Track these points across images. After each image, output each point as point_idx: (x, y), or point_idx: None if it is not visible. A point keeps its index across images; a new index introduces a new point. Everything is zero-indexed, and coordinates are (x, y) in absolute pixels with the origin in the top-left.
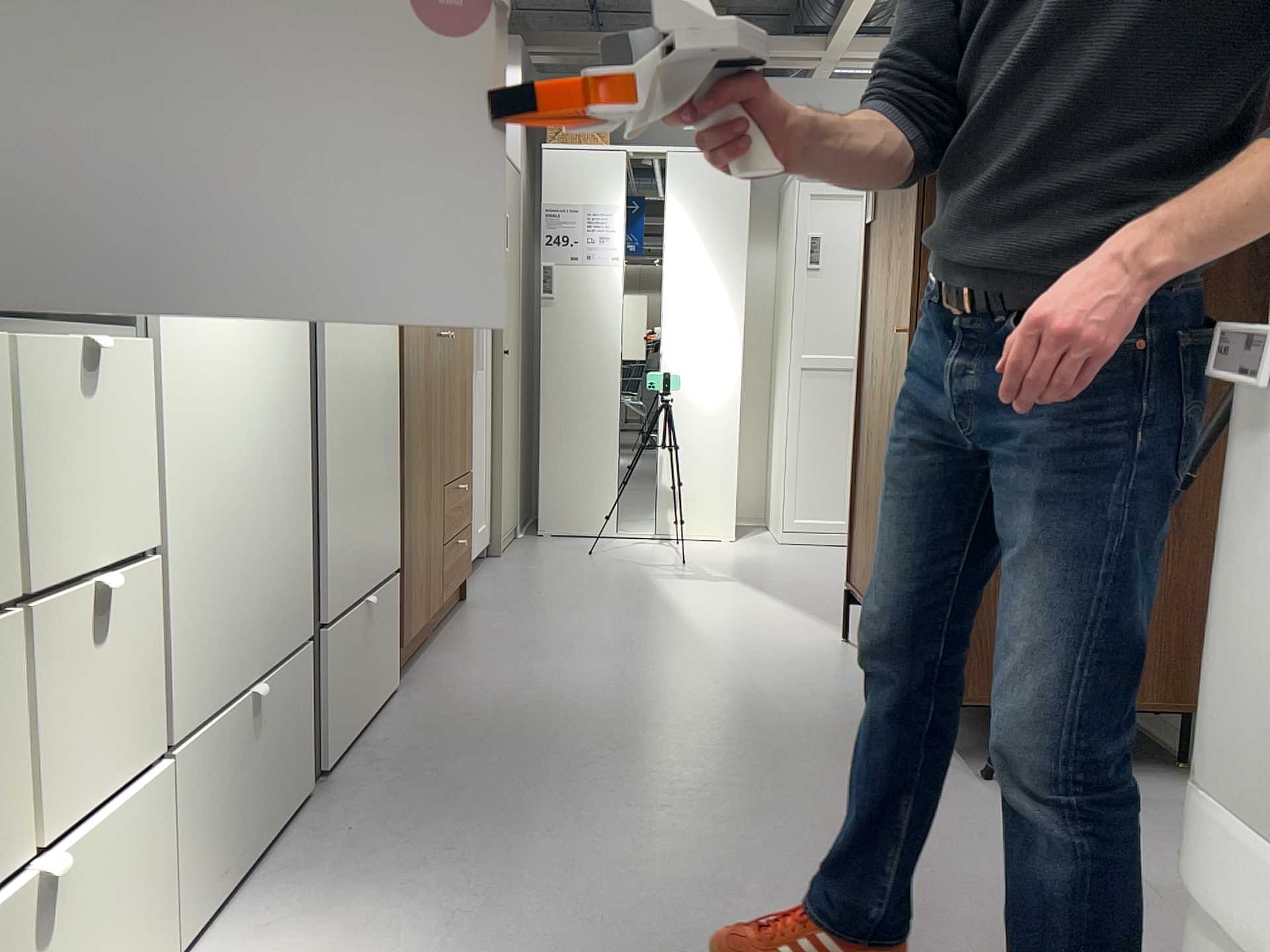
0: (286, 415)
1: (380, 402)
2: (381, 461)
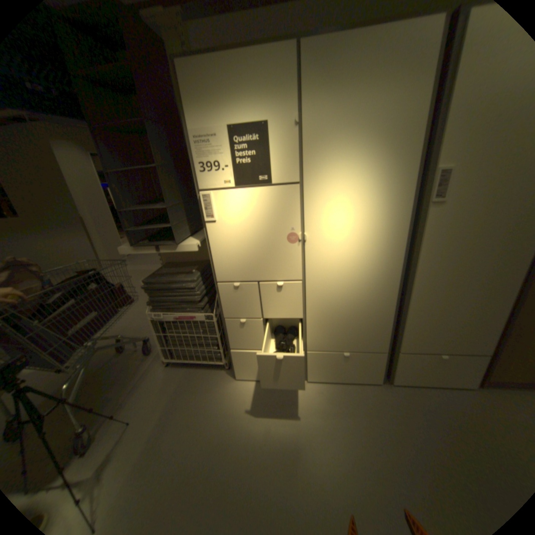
0: (380, 298)
1: (487, 297)
2: (480, 318)
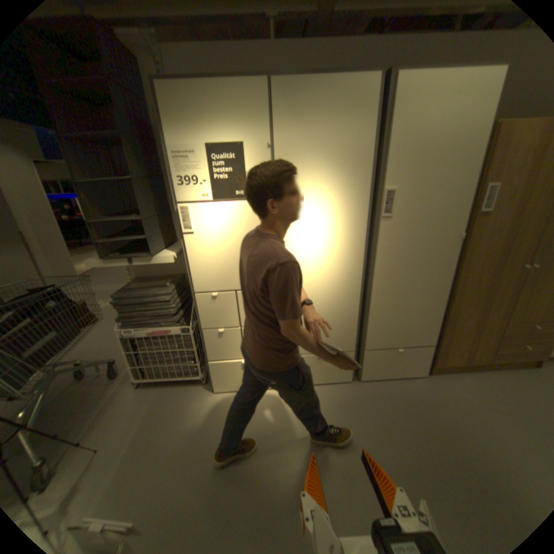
0: (346, 301)
1: (428, 296)
2: (424, 313)
